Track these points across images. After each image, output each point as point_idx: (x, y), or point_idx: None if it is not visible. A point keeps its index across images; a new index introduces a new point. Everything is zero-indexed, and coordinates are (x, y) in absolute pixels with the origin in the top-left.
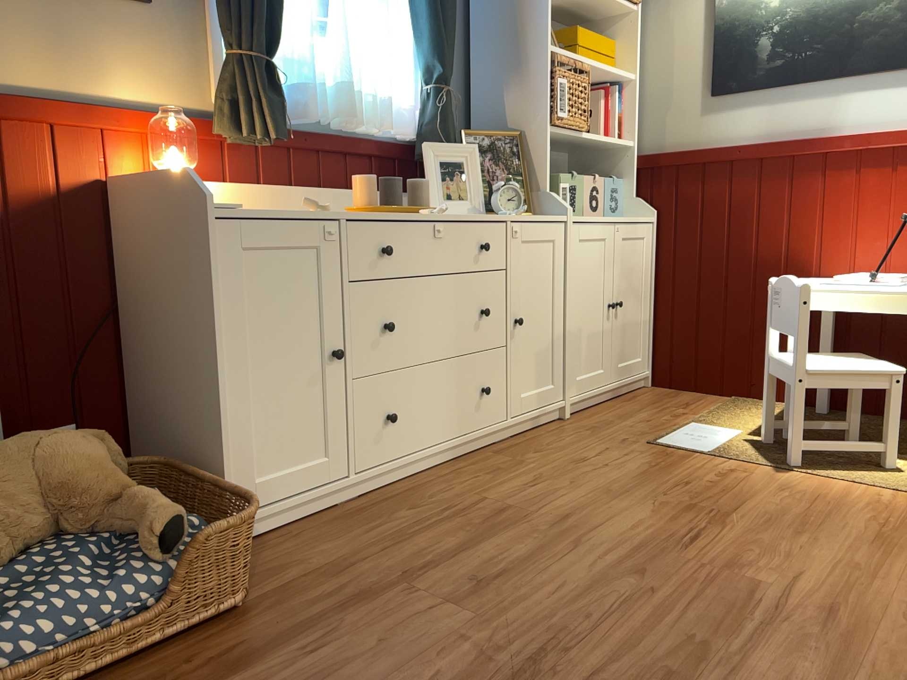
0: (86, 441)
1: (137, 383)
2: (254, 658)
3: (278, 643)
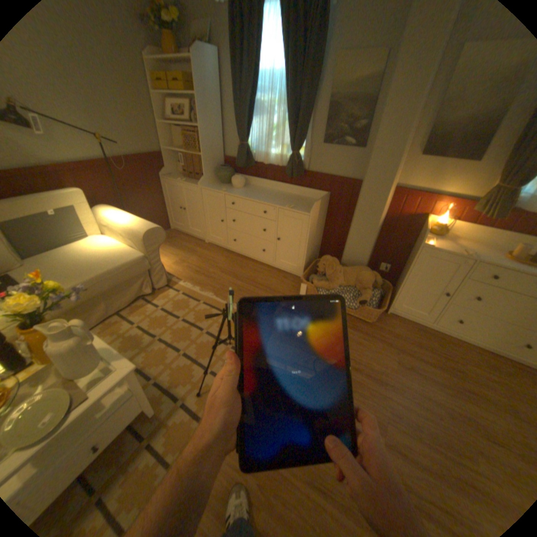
0: (370, 276)
1: (405, 266)
2: (358, 332)
3: (364, 334)
